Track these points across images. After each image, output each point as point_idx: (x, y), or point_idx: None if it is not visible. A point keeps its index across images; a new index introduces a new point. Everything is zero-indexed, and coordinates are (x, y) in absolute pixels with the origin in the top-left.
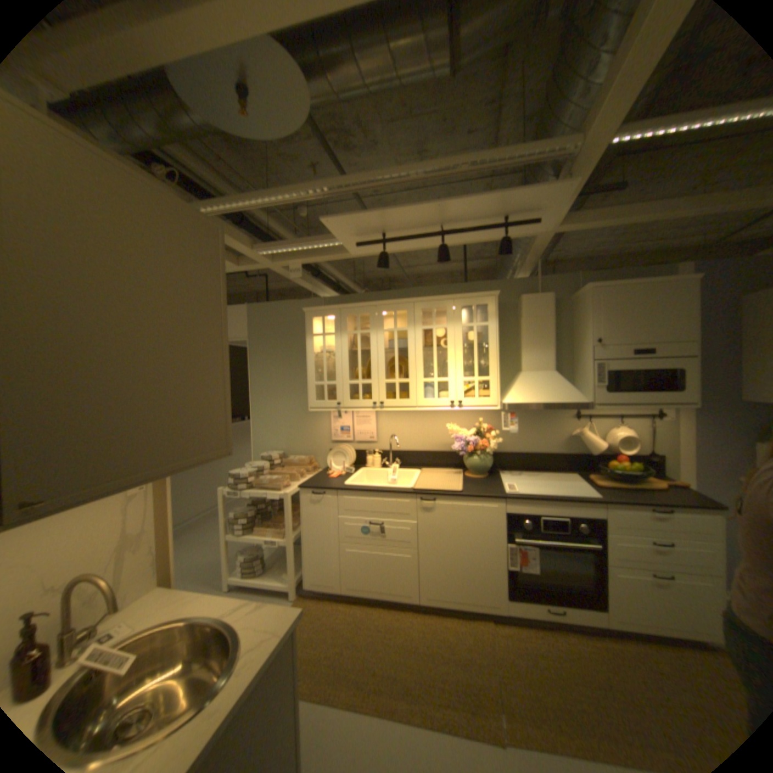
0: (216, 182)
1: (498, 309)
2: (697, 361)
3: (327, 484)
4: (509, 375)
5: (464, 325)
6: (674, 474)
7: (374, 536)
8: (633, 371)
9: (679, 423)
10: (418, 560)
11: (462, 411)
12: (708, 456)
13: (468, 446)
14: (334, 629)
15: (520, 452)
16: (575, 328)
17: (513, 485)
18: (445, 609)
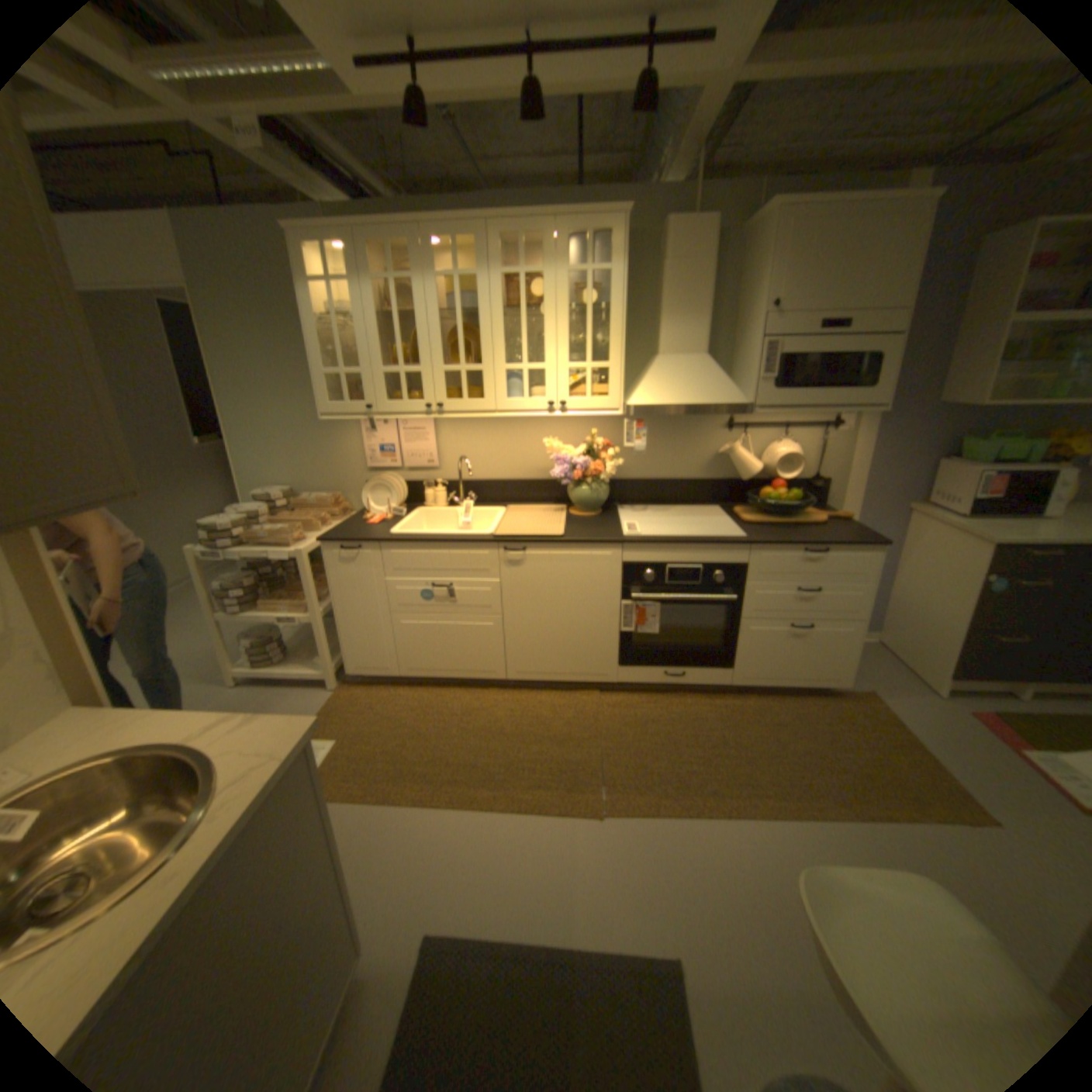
0: None
1: (630, 243)
2: (902, 340)
3: (364, 534)
4: (639, 360)
5: (573, 270)
6: (837, 502)
7: (441, 601)
8: (815, 354)
9: (858, 433)
10: (503, 628)
11: (567, 419)
12: (881, 478)
13: (574, 471)
14: (393, 717)
15: (646, 479)
16: (744, 283)
17: (633, 524)
18: (539, 681)
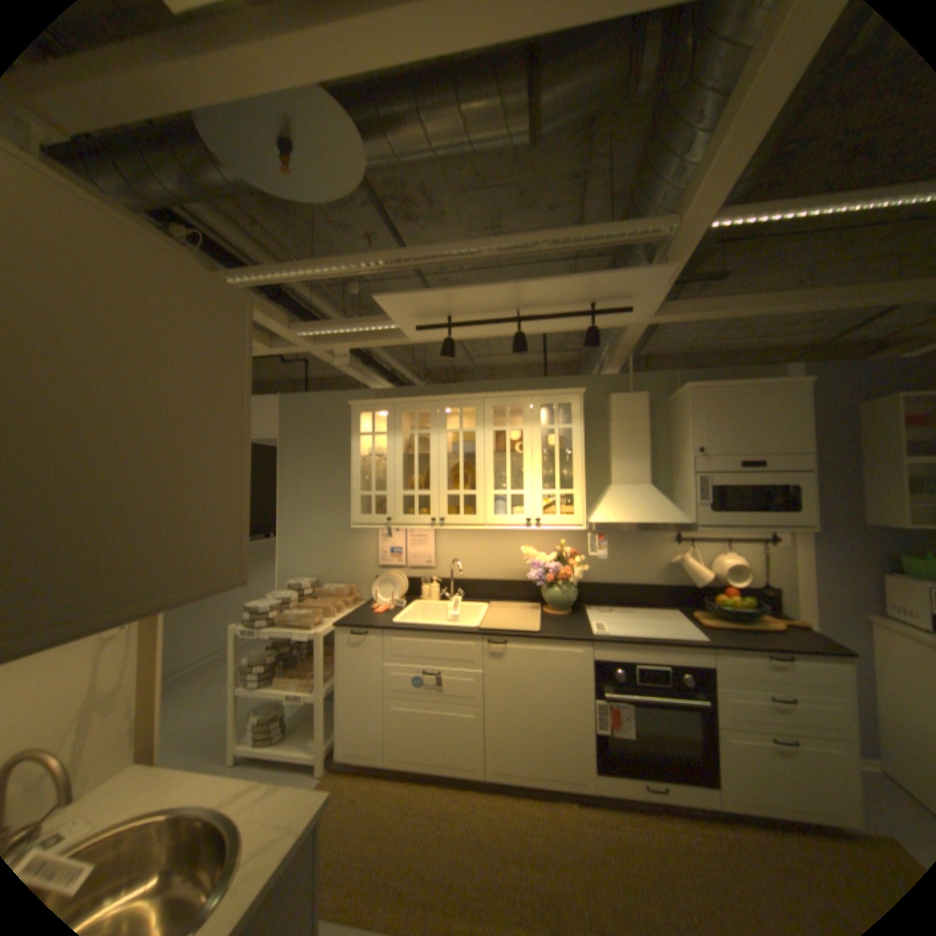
0: (250, 249)
1: (584, 410)
2: (813, 477)
3: (371, 622)
4: (596, 488)
5: (543, 427)
6: (793, 612)
7: (429, 690)
8: (741, 487)
9: (796, 550)
10: (484, 722)
11: (540, 531)
12: (830, 591)
13: (547, 574)
14: (372, 816)
15: (610, 583)
16: (673, 435)
17: (601, 624)
18: (516, 786)
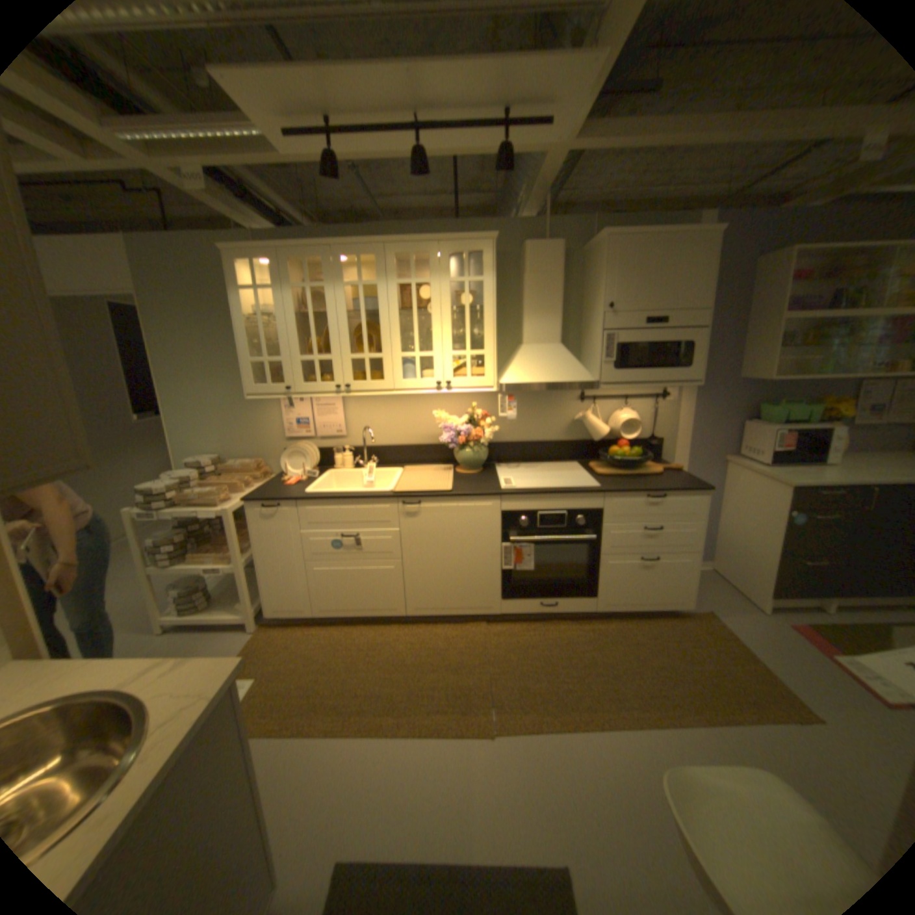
0: None
1: (497, 260)
2: (707, 332)
3: (282, 494)
4: (507, 348)
5: (453, 280)
6: (670, 456)
7: (349, 549)
8: (643, 343)
9: (680, 402)
10: (403, 570)
11: (452, 395)
12: (702, 437)
13: (459, 437)
14: (306, 655)
15: (518, 441)
16: (585, 290)
17: (509, 479)
18: (434, 616)
